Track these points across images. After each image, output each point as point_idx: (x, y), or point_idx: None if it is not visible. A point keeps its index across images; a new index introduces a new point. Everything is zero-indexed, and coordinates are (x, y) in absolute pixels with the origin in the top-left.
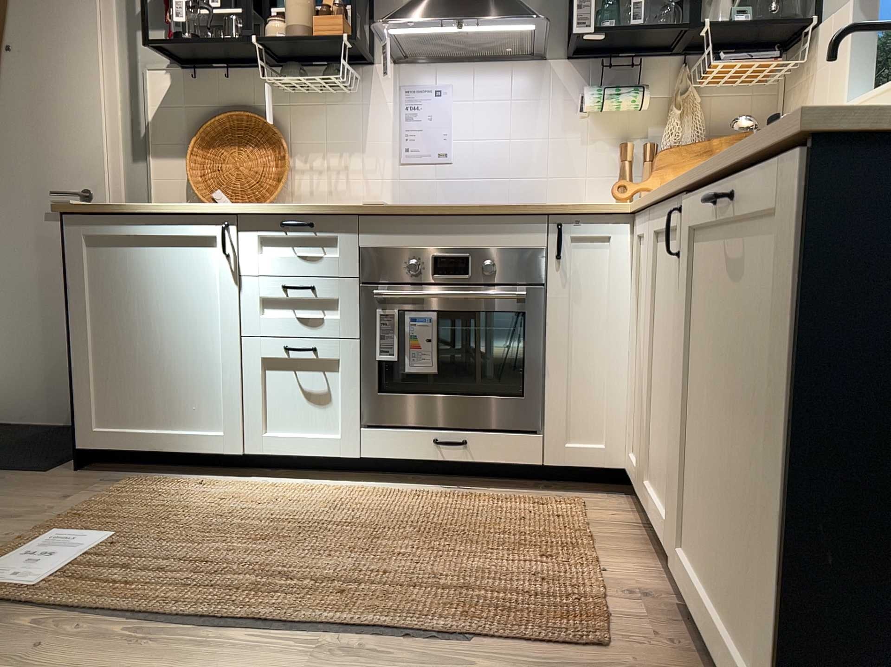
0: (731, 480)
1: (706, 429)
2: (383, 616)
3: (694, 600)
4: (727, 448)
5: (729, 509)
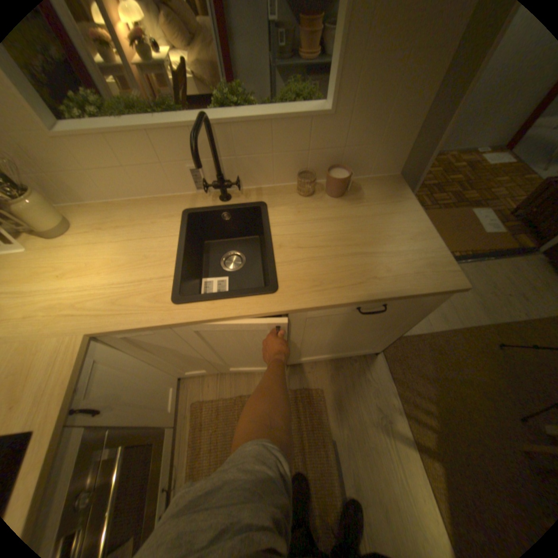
0: (342, 343)
1: (314, 344)
2: (327, 491)
3: (310, 362)
4: (338, 341)
5: (340, 346)
